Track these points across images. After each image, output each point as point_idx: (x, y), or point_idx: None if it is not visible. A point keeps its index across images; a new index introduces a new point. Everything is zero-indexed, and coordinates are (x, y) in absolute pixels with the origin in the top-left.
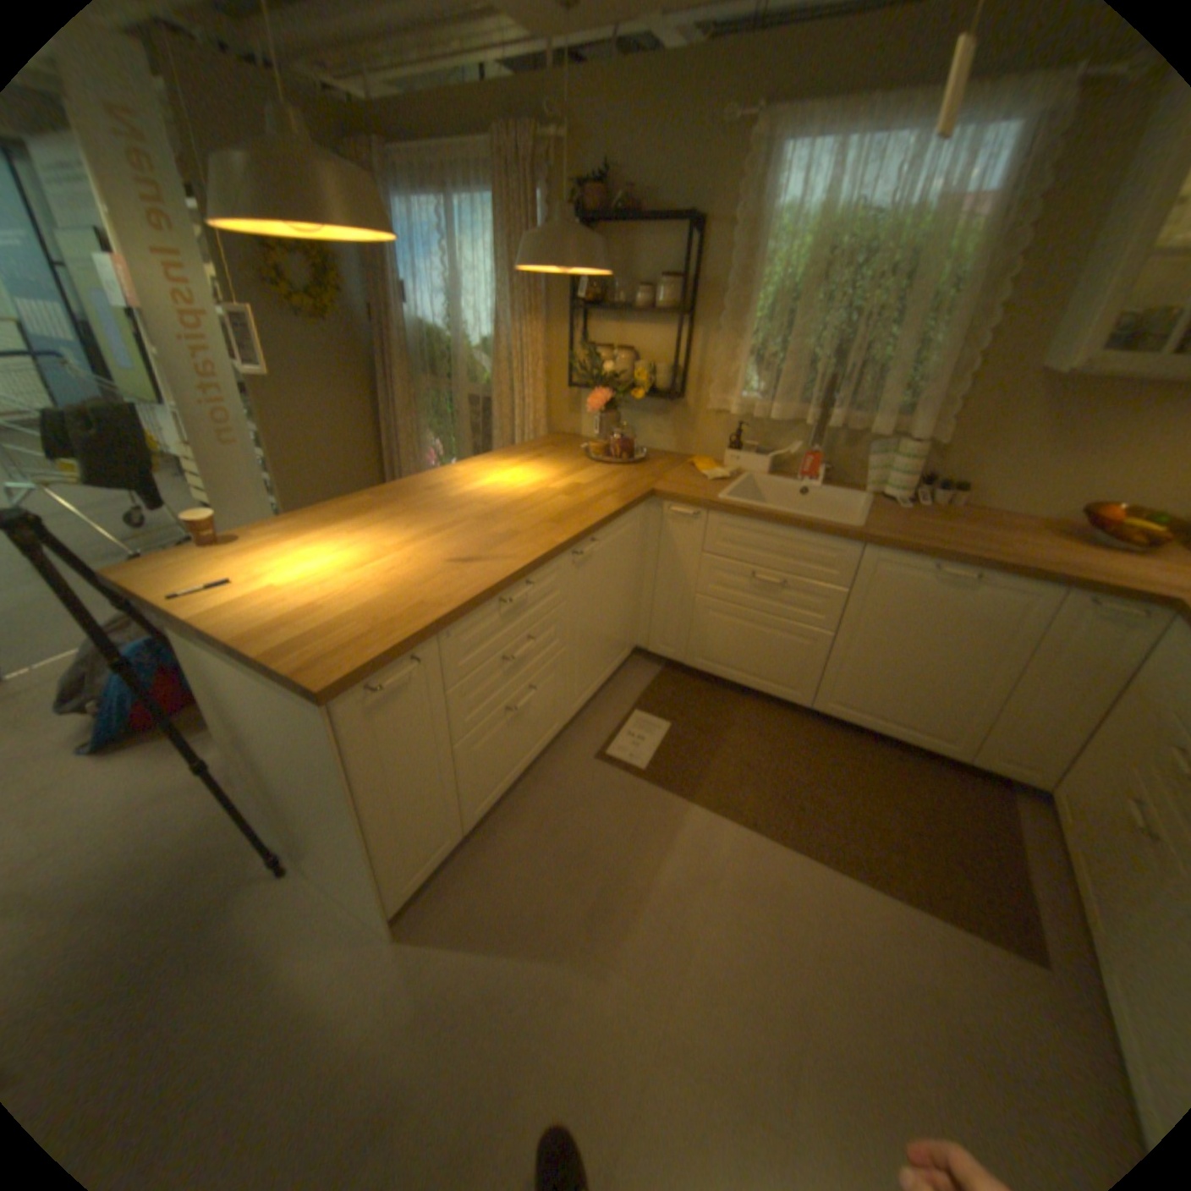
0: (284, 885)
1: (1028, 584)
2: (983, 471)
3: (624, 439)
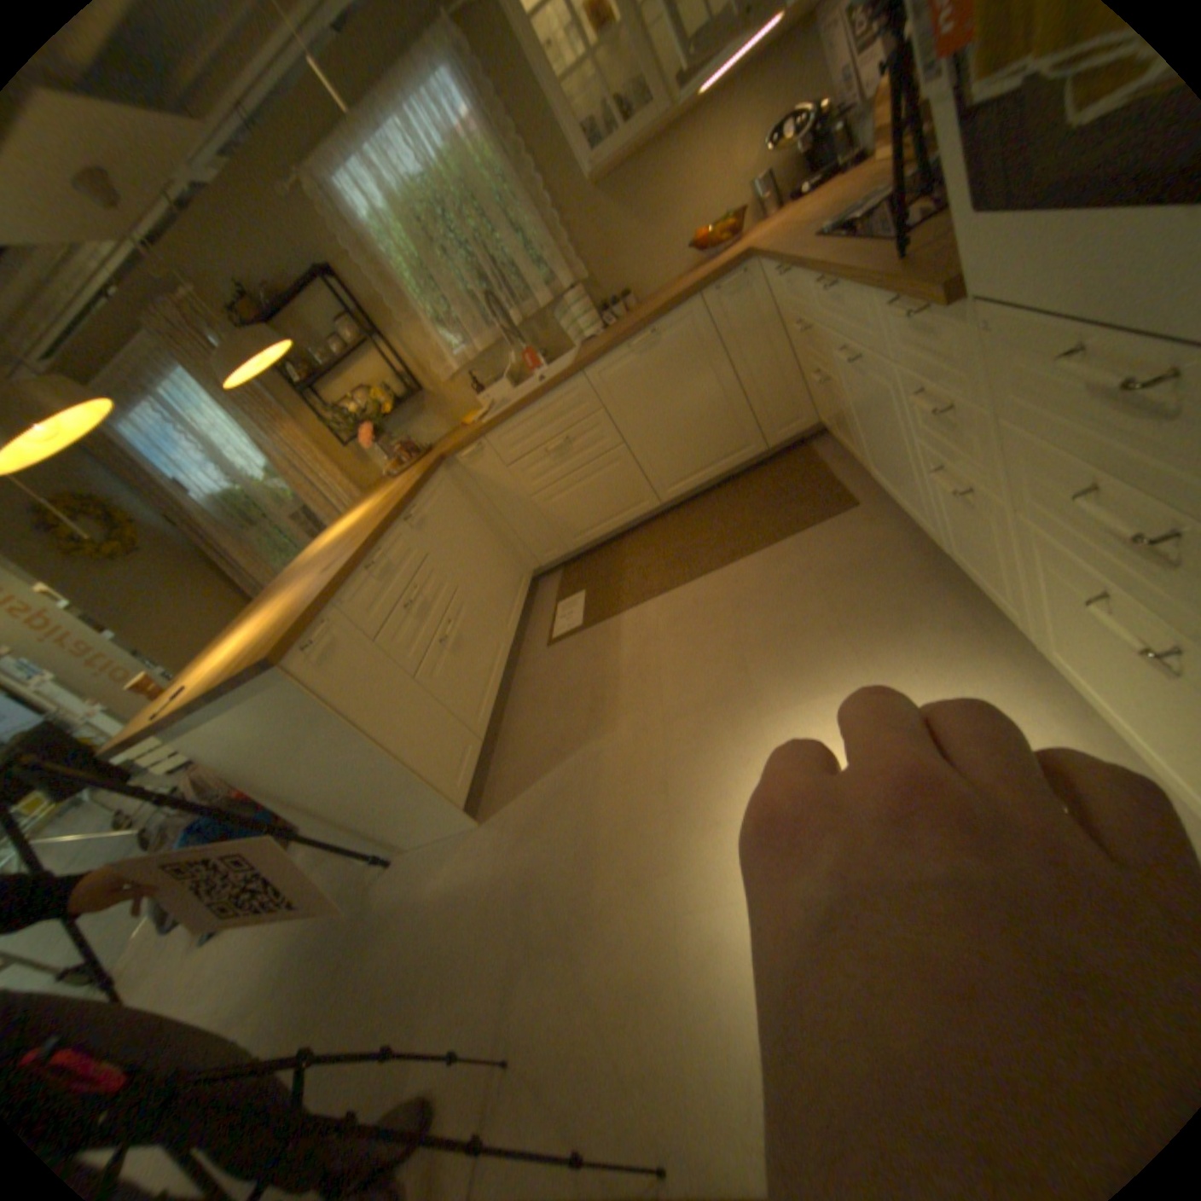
0: (394, 866)
1: (680, 310)
2: (629, 274)
3: (404, 443)
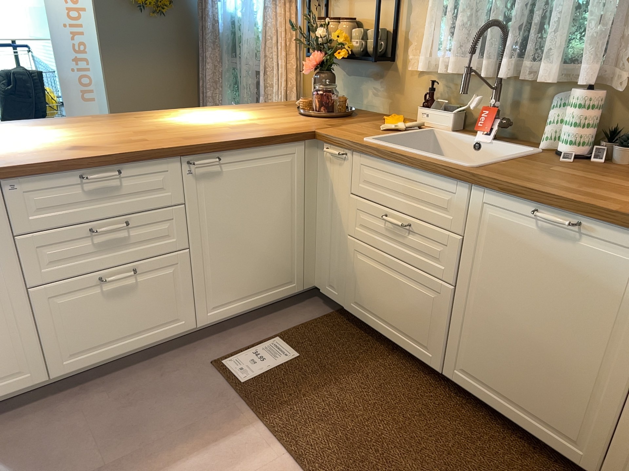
0: None
1: None
2: None
3: (322, 94)
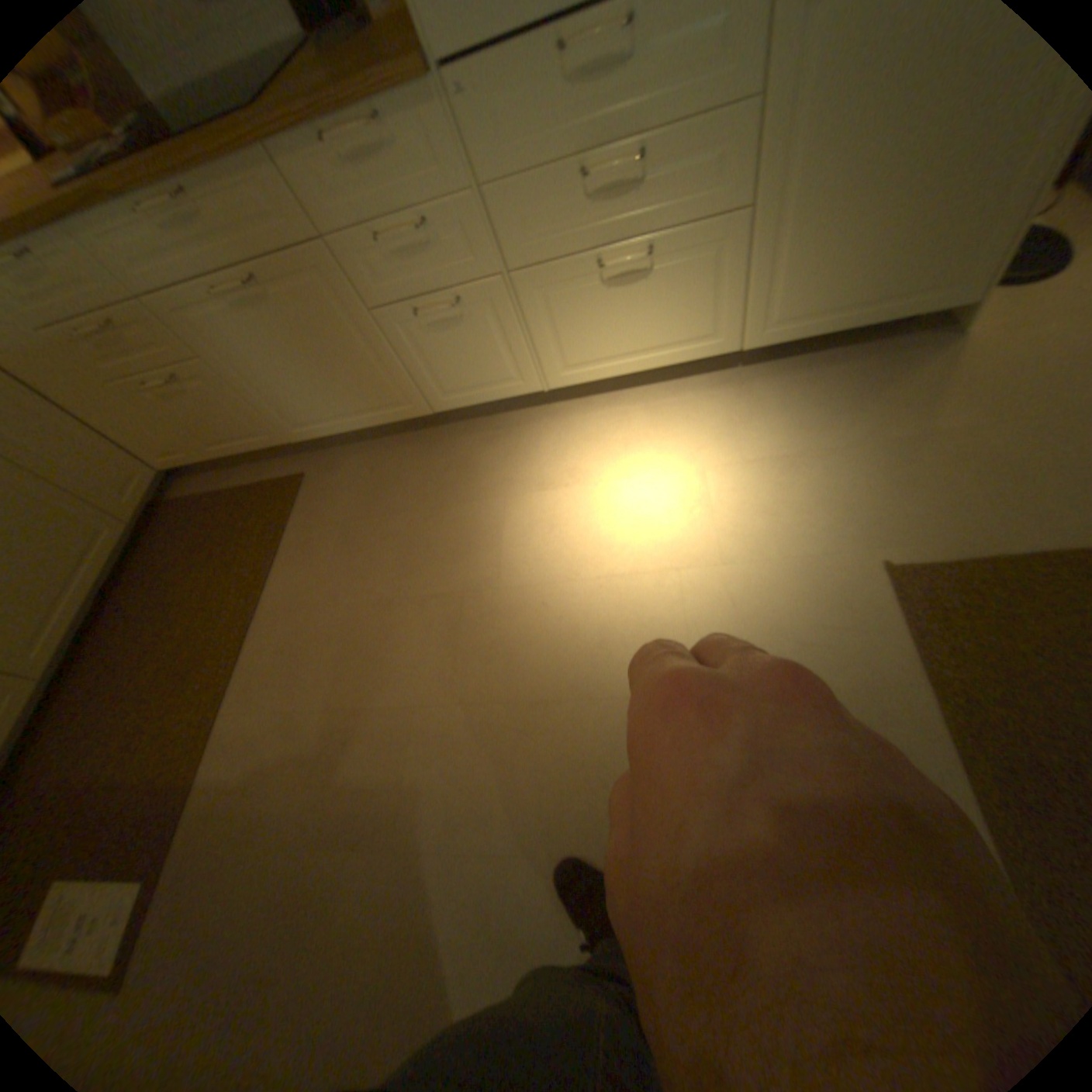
0: None
1: None
2: None
3: None
